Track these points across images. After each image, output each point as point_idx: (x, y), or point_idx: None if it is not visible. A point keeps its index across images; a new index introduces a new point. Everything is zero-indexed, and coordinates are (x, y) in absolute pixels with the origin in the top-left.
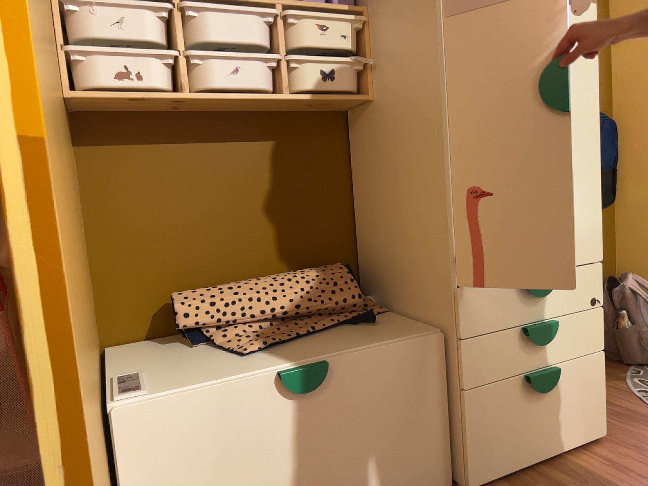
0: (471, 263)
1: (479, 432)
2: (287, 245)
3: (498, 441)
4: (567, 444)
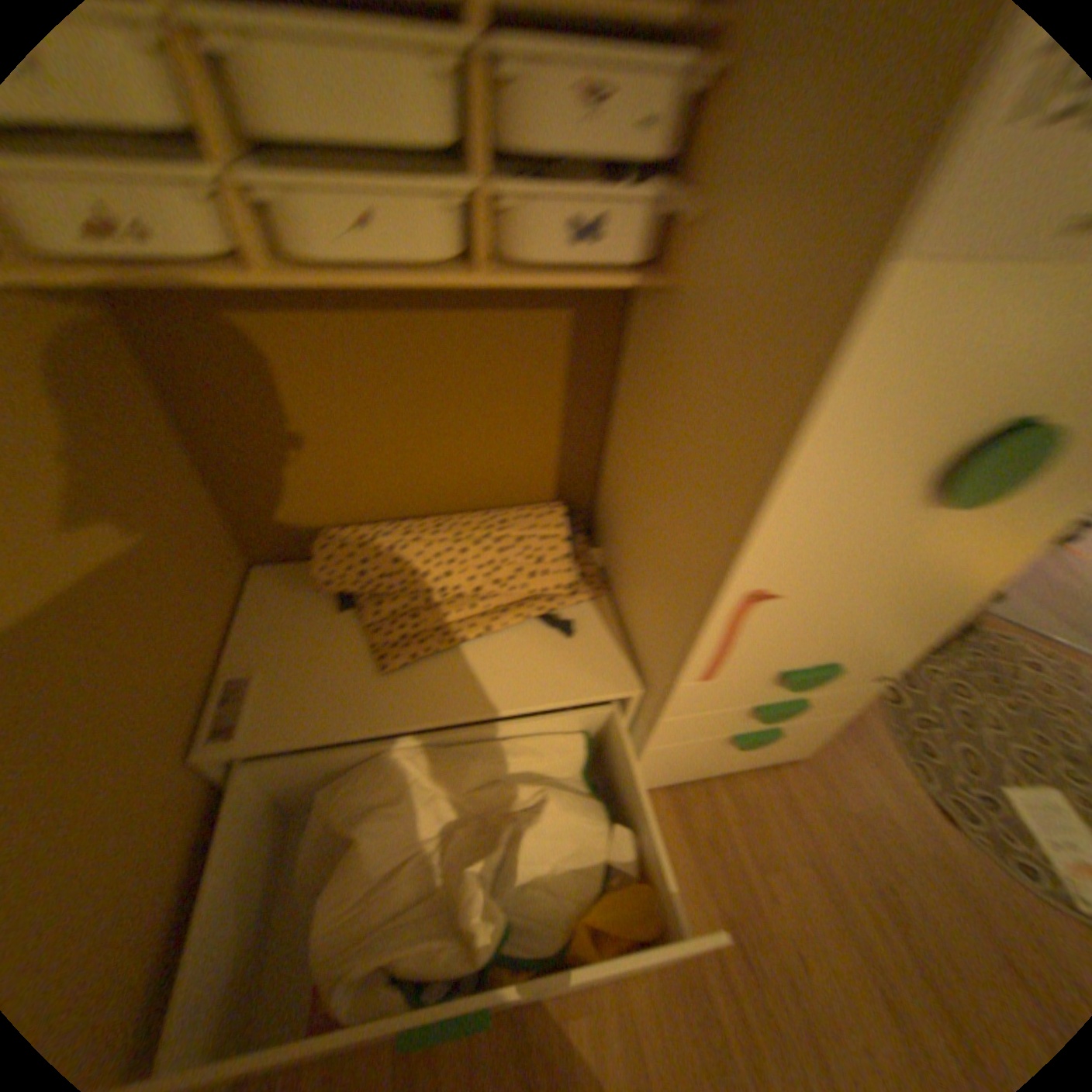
0: (710, 663)
1: (650, 768)
2: (492, 468)
3: (670, 770)
4: (752, 766)
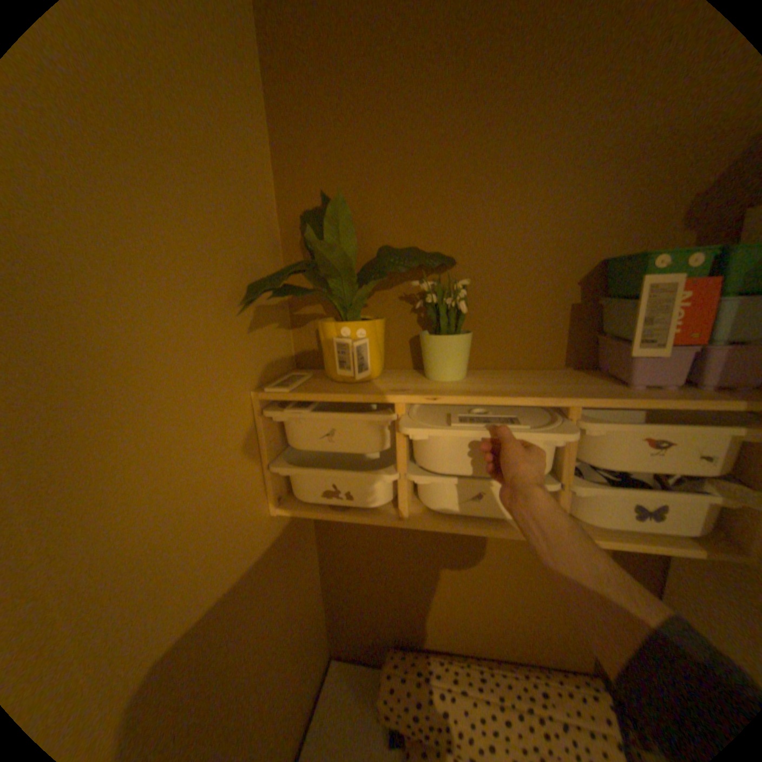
0: None
1: None
2: (532, 631)
3: None
4: None
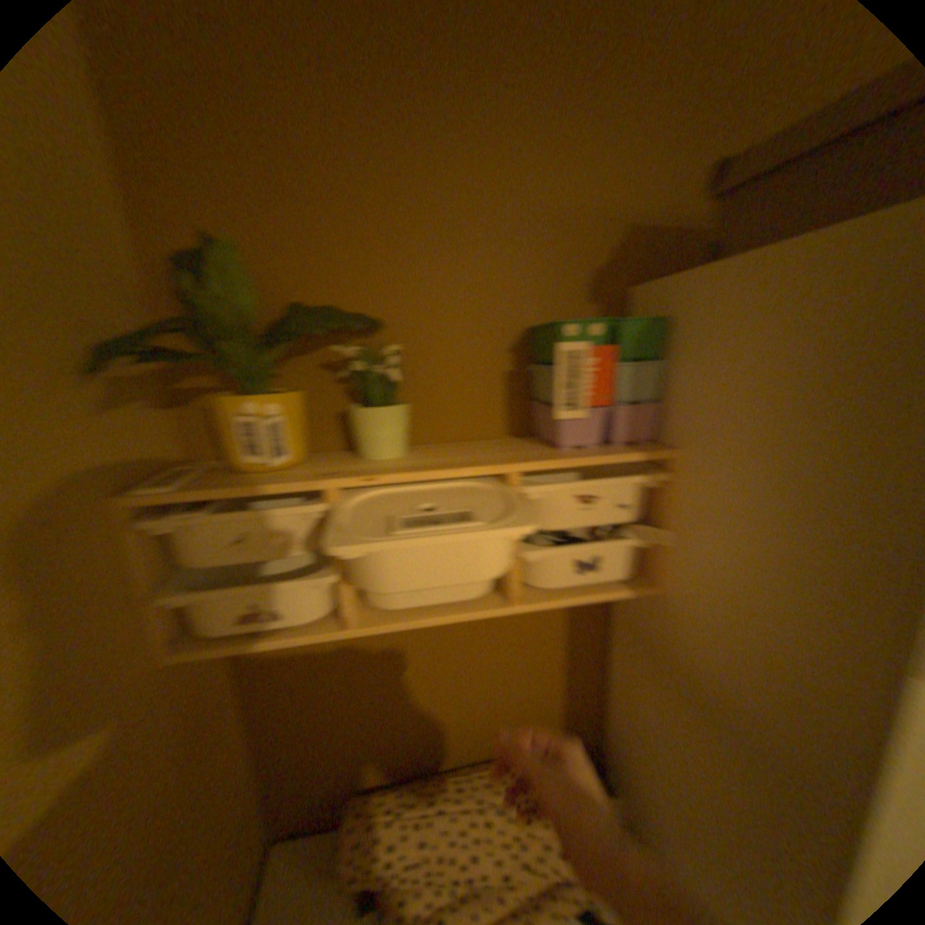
0: None
1: None
2: (505, 719)
3: None
4: None
